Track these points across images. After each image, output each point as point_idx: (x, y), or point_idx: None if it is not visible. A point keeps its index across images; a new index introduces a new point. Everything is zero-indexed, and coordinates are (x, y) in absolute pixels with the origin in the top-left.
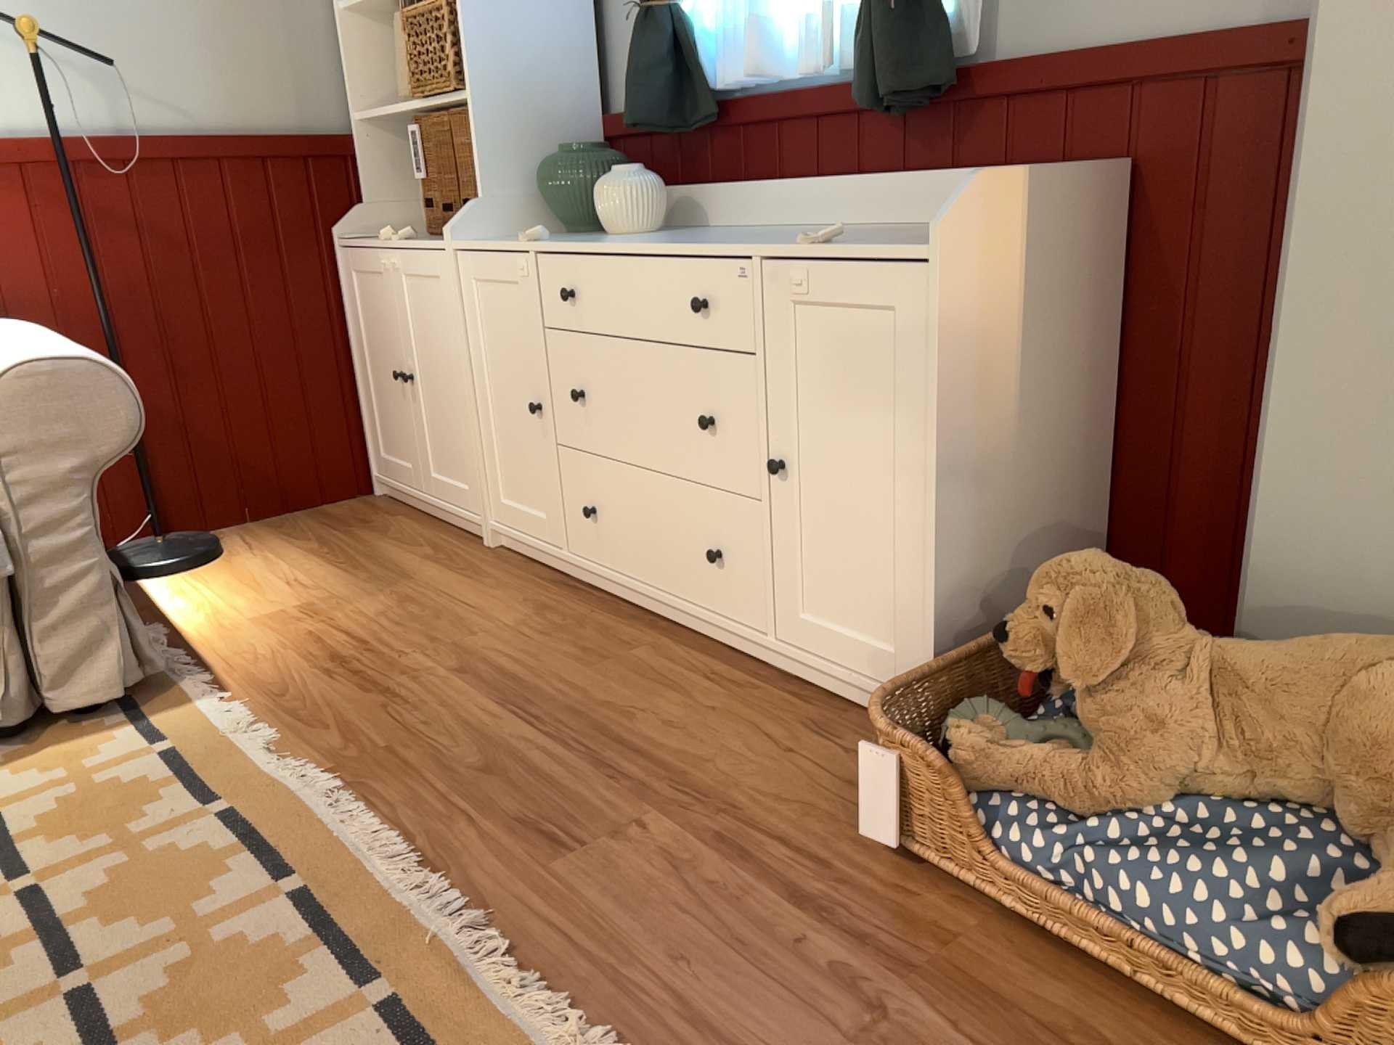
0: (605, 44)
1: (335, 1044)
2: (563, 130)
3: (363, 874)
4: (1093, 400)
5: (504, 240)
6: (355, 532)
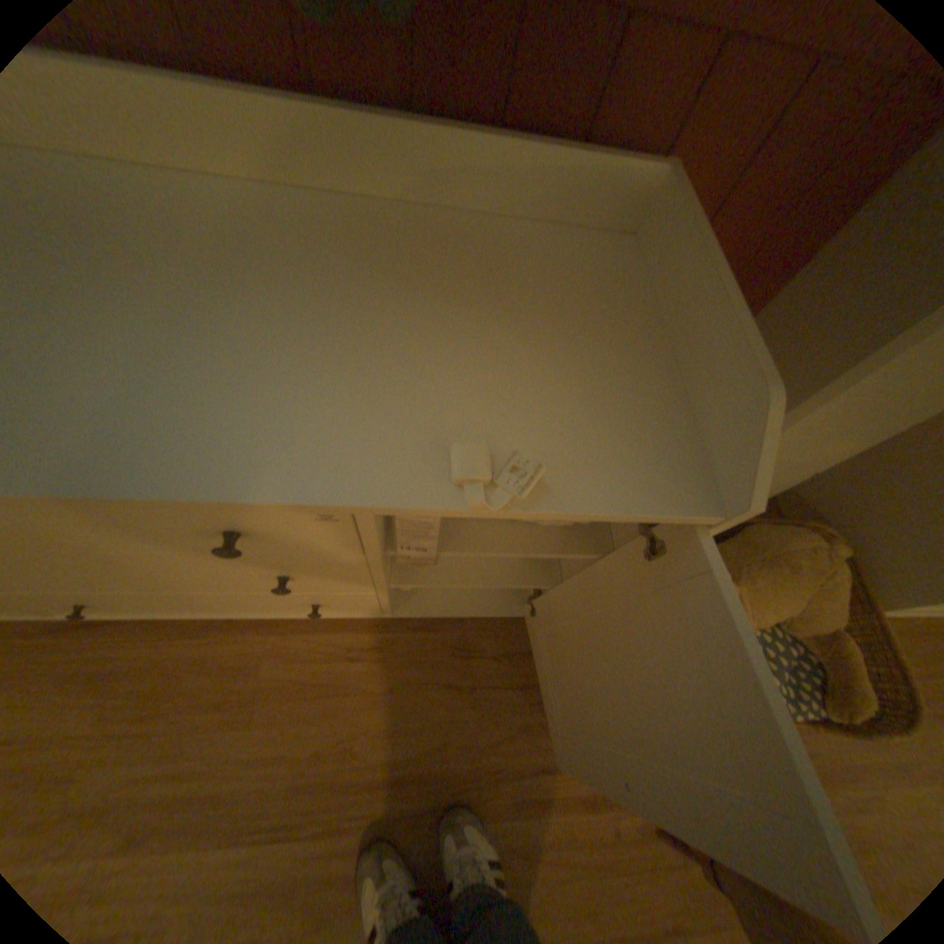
0: None
1: None
2: None
3: None
4: None
5: None
6: None
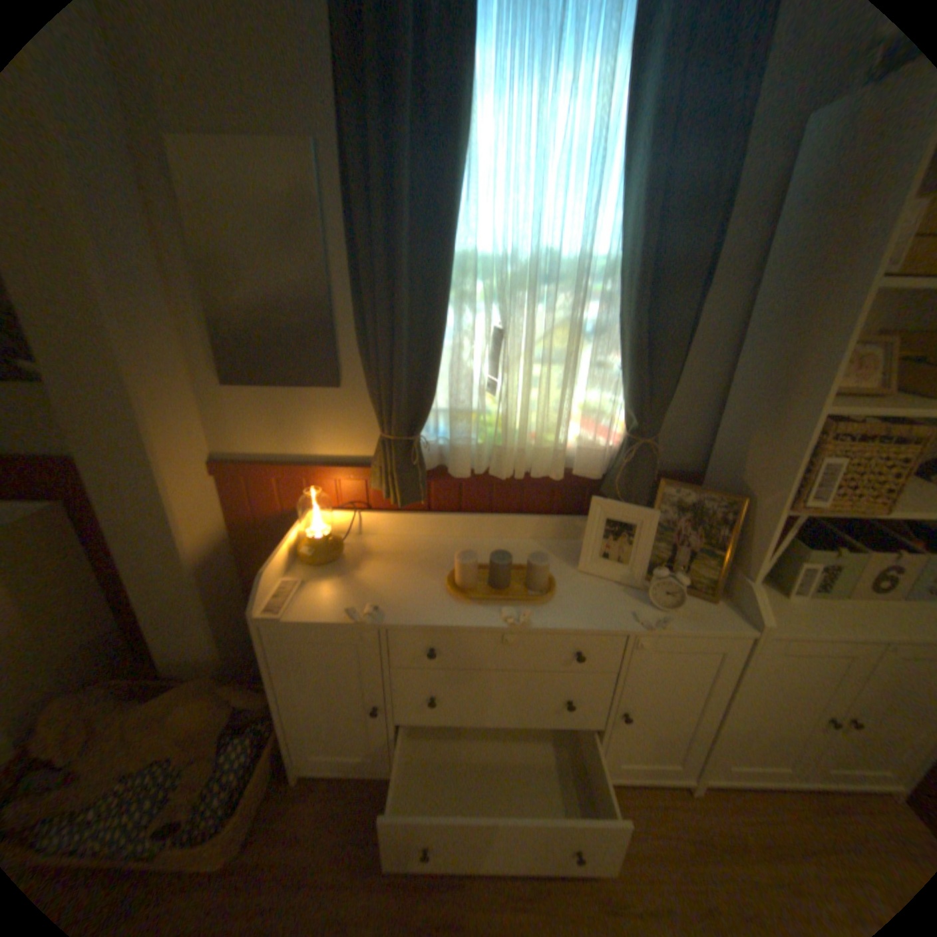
0: None
1: None
2: None
3: None
4: (83, 591)
5: None
6: None
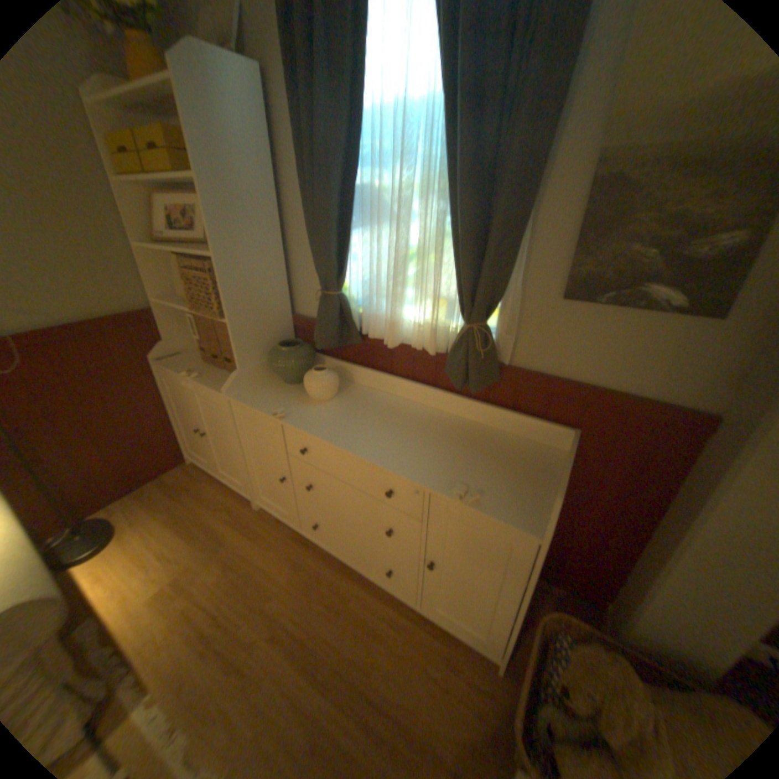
0: (292, 279)
1: None
2: (275, 326)
3: None
4: None
5: (255, 393)
6: (183, 502)
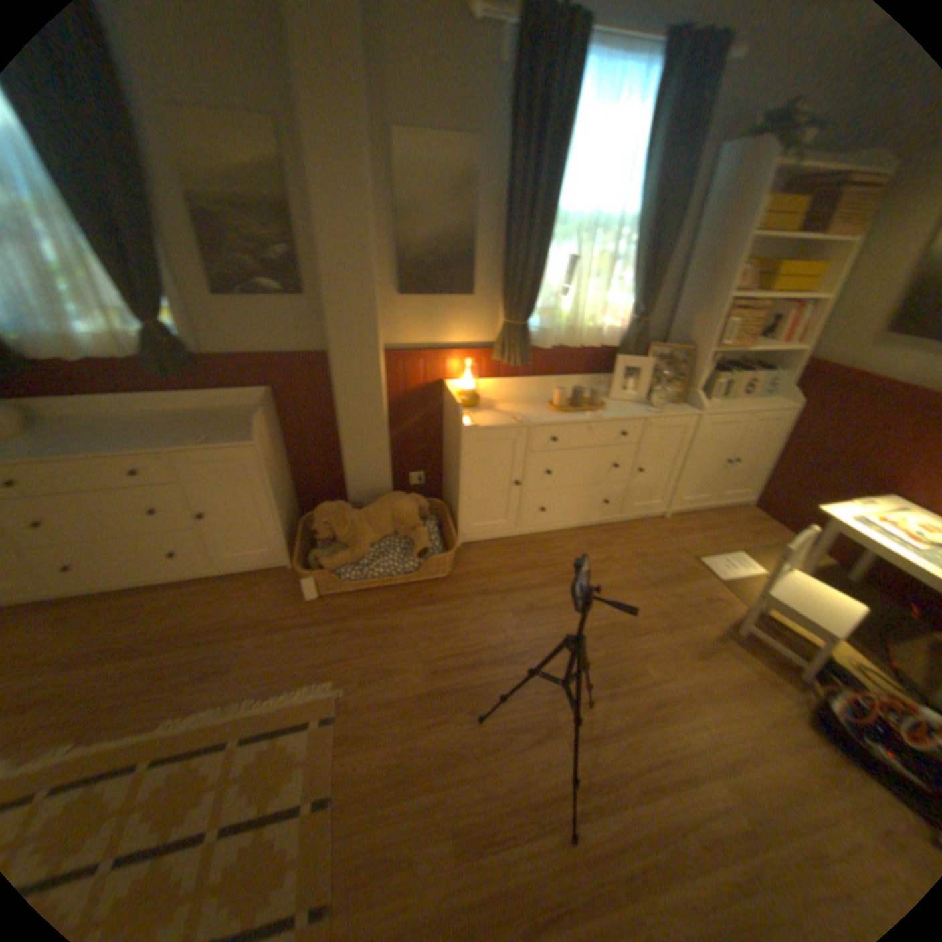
0: None
1: (239, 761)
2: None
3: (167, 737)
4: (284, 454)
5: None
6: None
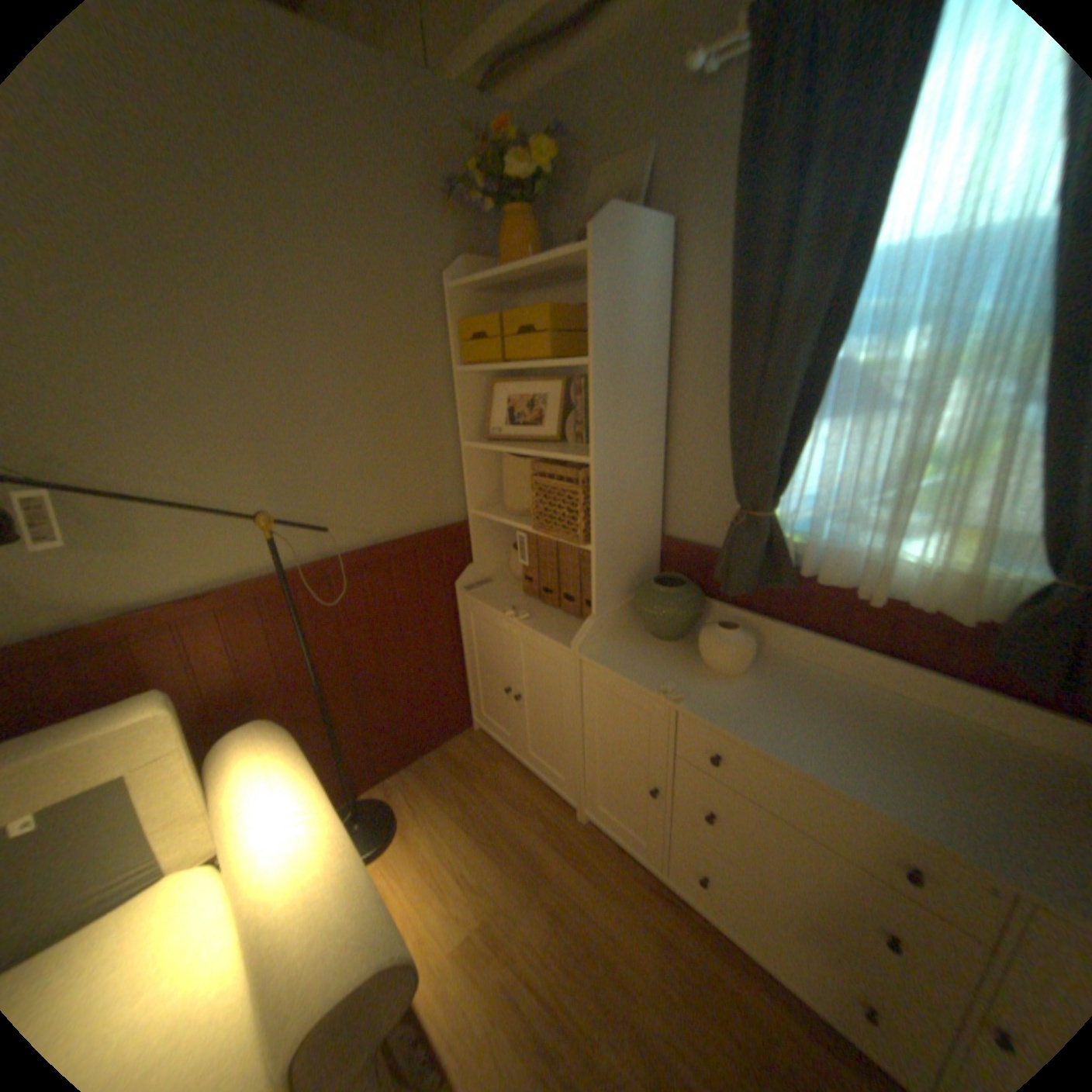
0: (668, 487)
1: None
2: (643, 552)
3: None
4: None
5: (619, 651)
6: (479, 790)
